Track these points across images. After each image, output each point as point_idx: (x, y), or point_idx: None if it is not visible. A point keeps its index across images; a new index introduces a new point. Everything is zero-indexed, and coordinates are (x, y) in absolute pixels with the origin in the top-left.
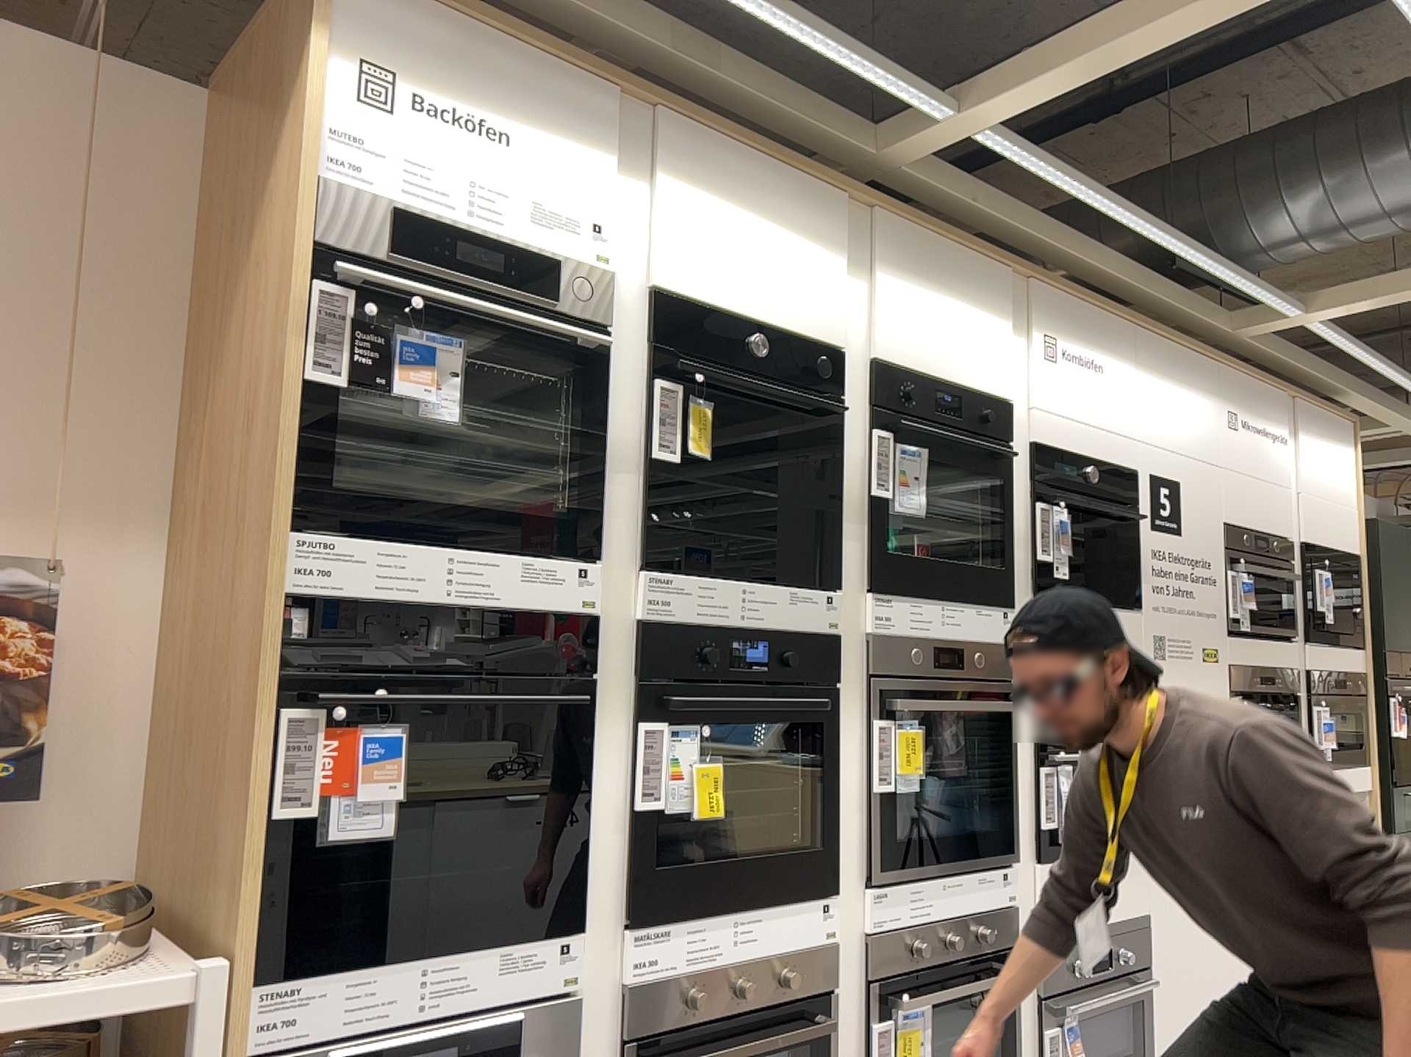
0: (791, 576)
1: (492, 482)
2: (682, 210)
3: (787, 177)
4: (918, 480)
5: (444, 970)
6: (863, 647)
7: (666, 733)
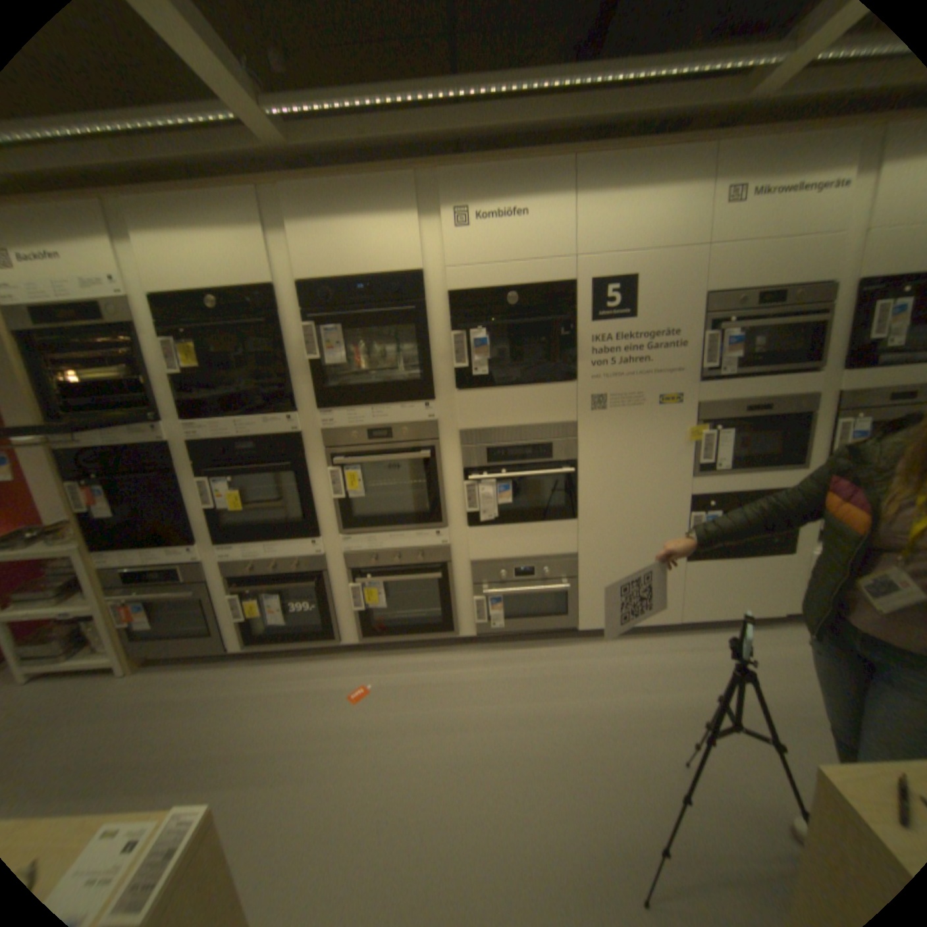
0: (267, 412)
1: (113, 399)
2: (144, 244)
3: (203, 190)
4: (342, 345)
5: (142, 560)
6: (322, 439)
7: (207, 486)
